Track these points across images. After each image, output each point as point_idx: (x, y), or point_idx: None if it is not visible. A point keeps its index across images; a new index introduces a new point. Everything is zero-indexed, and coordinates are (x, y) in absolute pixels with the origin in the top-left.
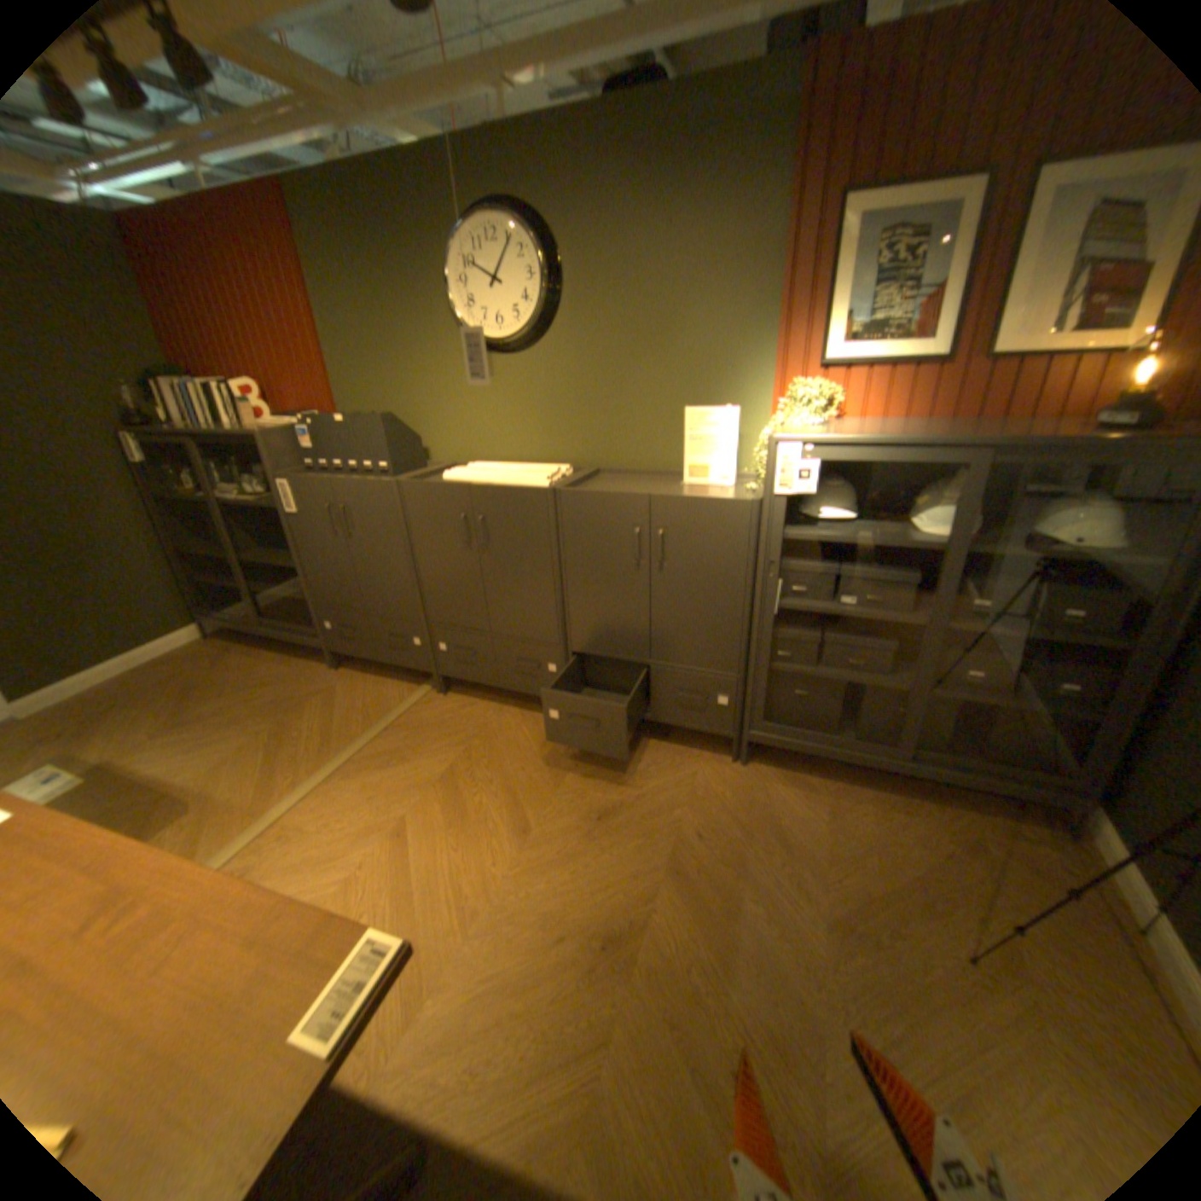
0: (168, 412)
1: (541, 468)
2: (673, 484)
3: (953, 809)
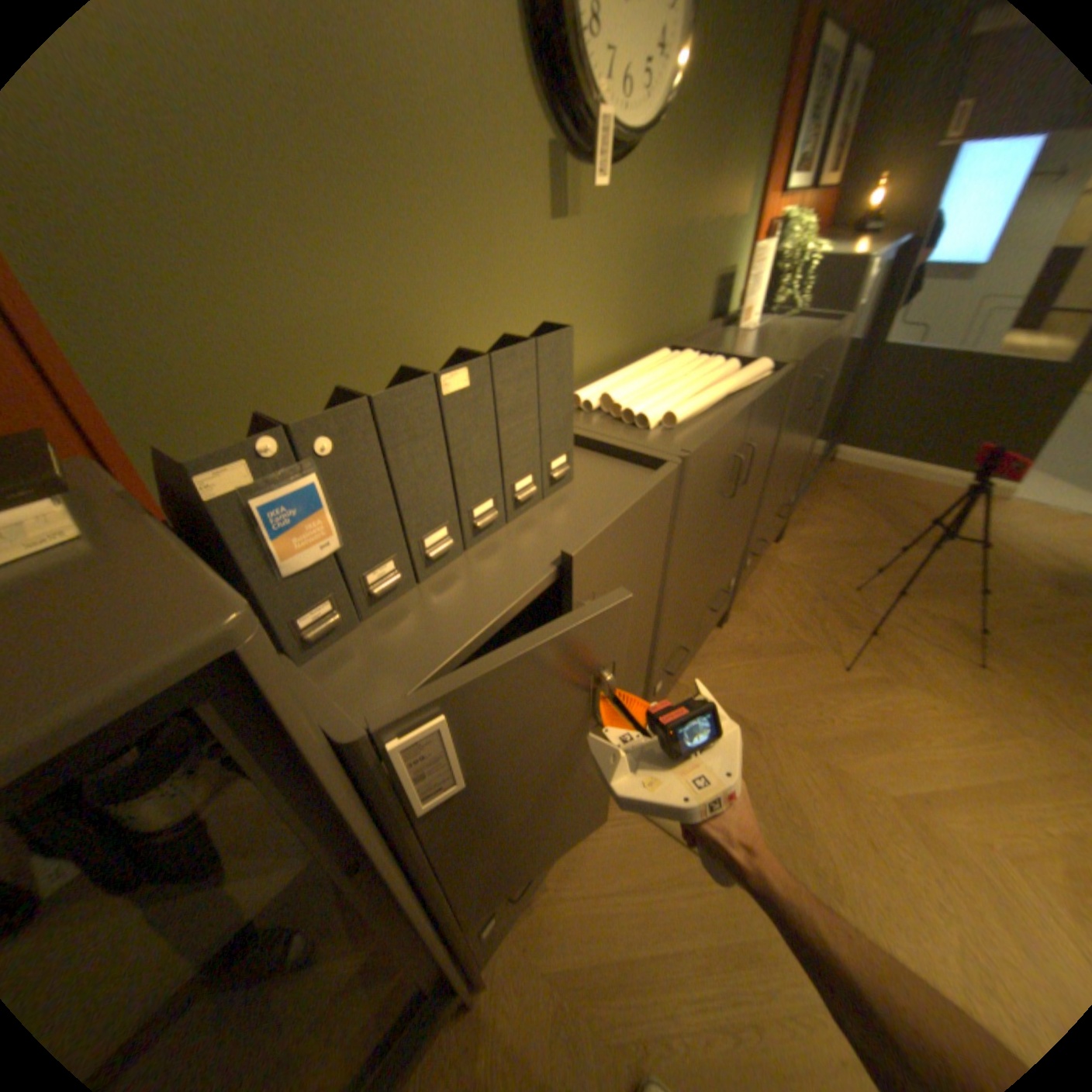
0: None
1: (679, 358)
2: (739, 334)
3: (812, 482)
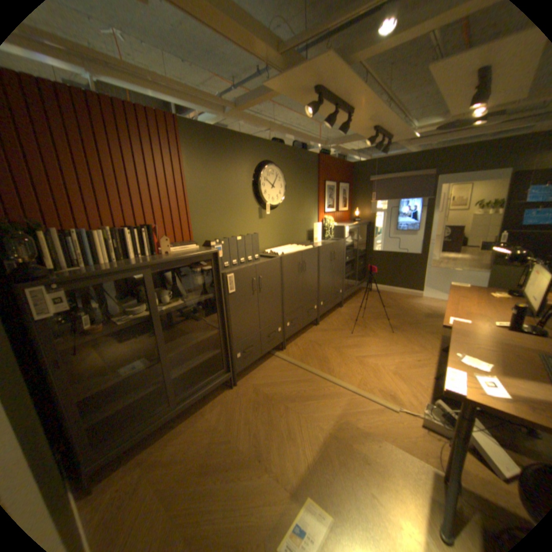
0: (60, 260)
1: (291, 246)
2: (313, 244)
3: (358, 294)
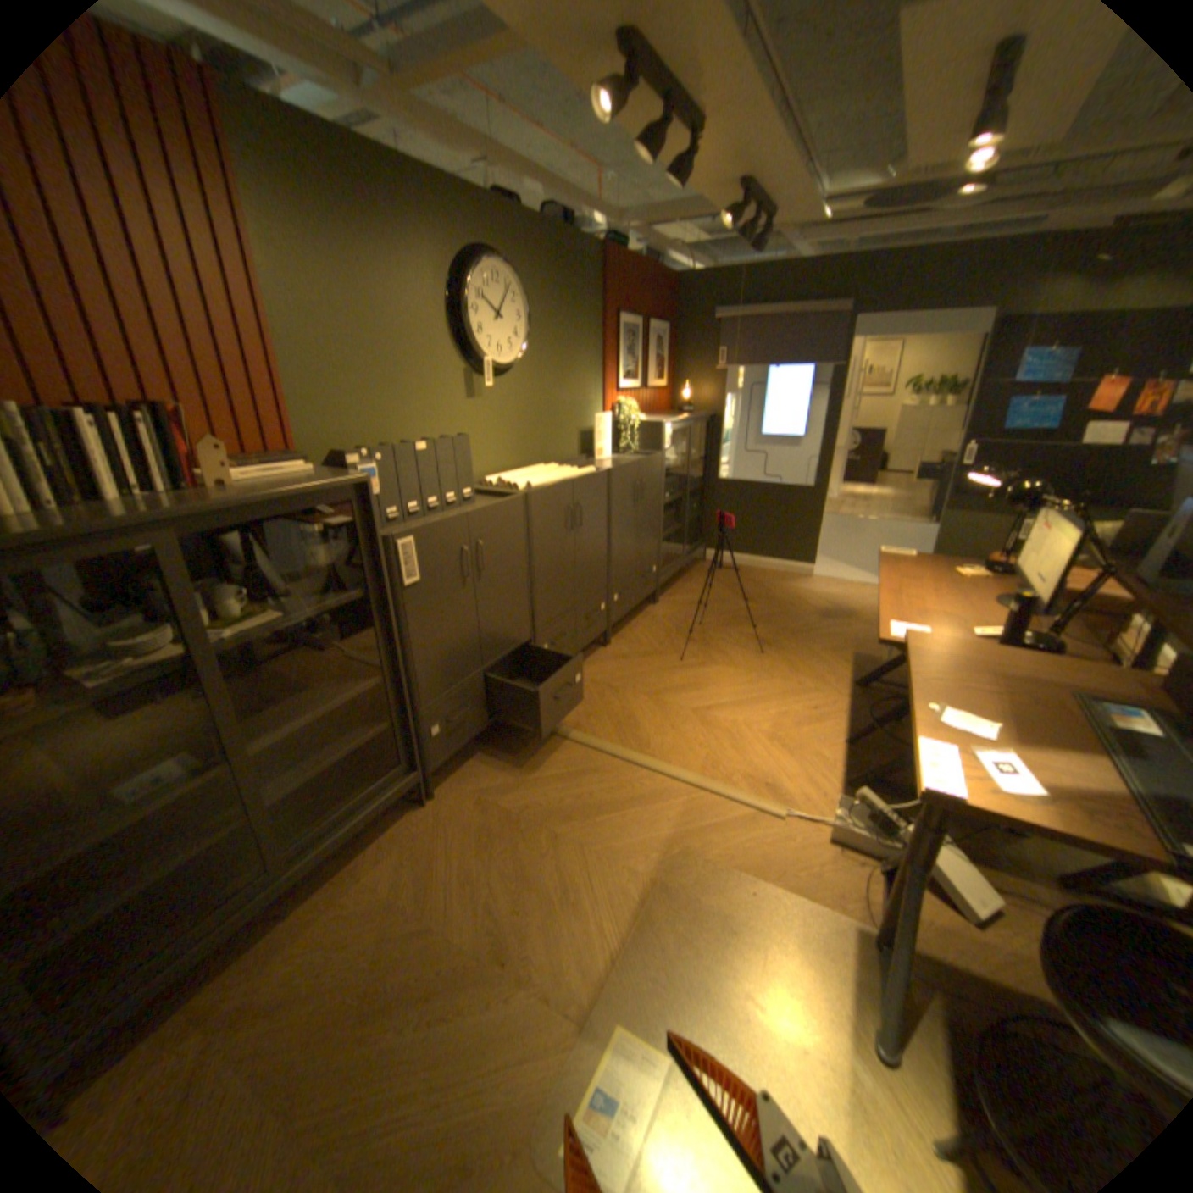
0: None
1: (547, 467)
2: (595, 462)
3: (688, 573)
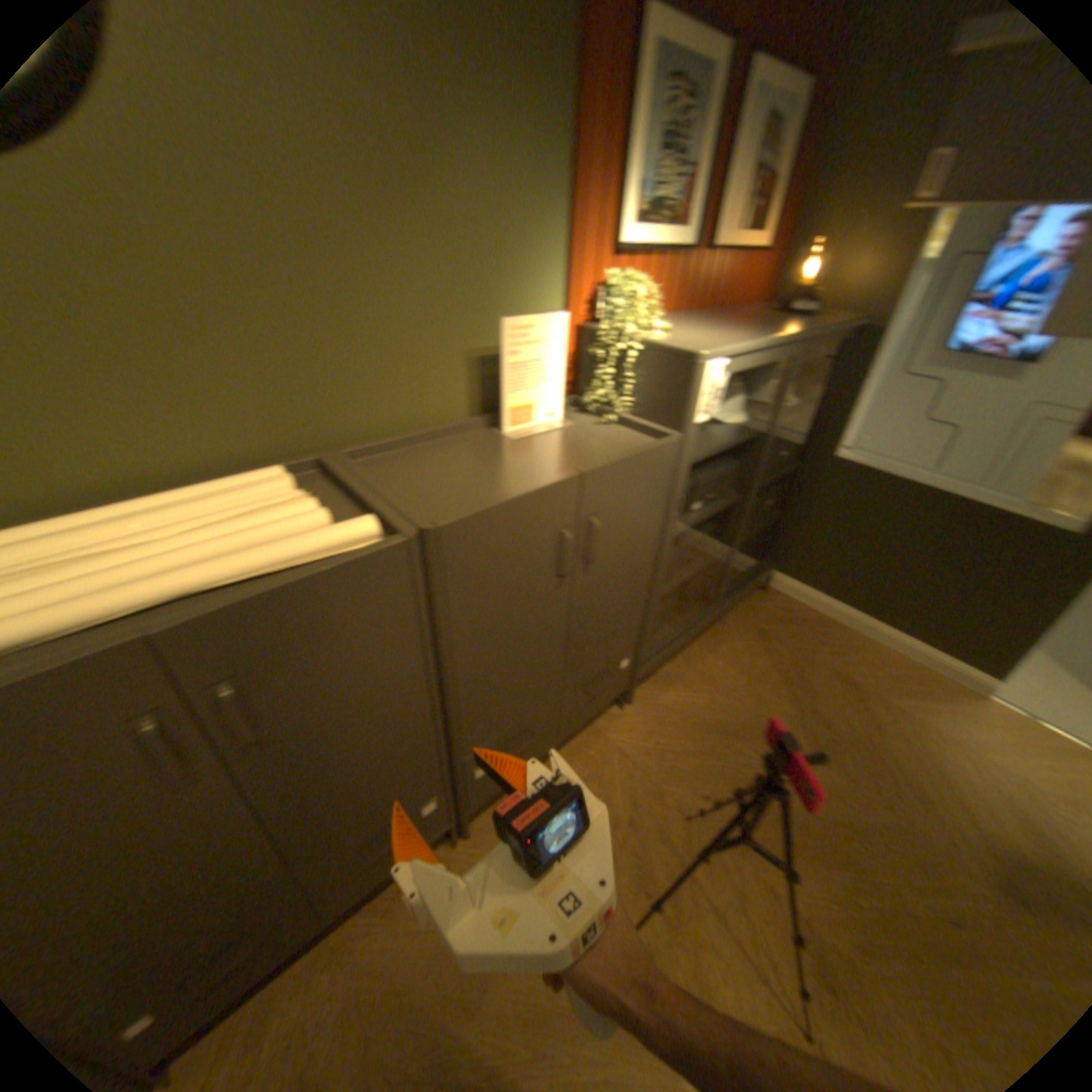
0: None
1: (246, 491)
2: (499, 442)
3: (725, 617)
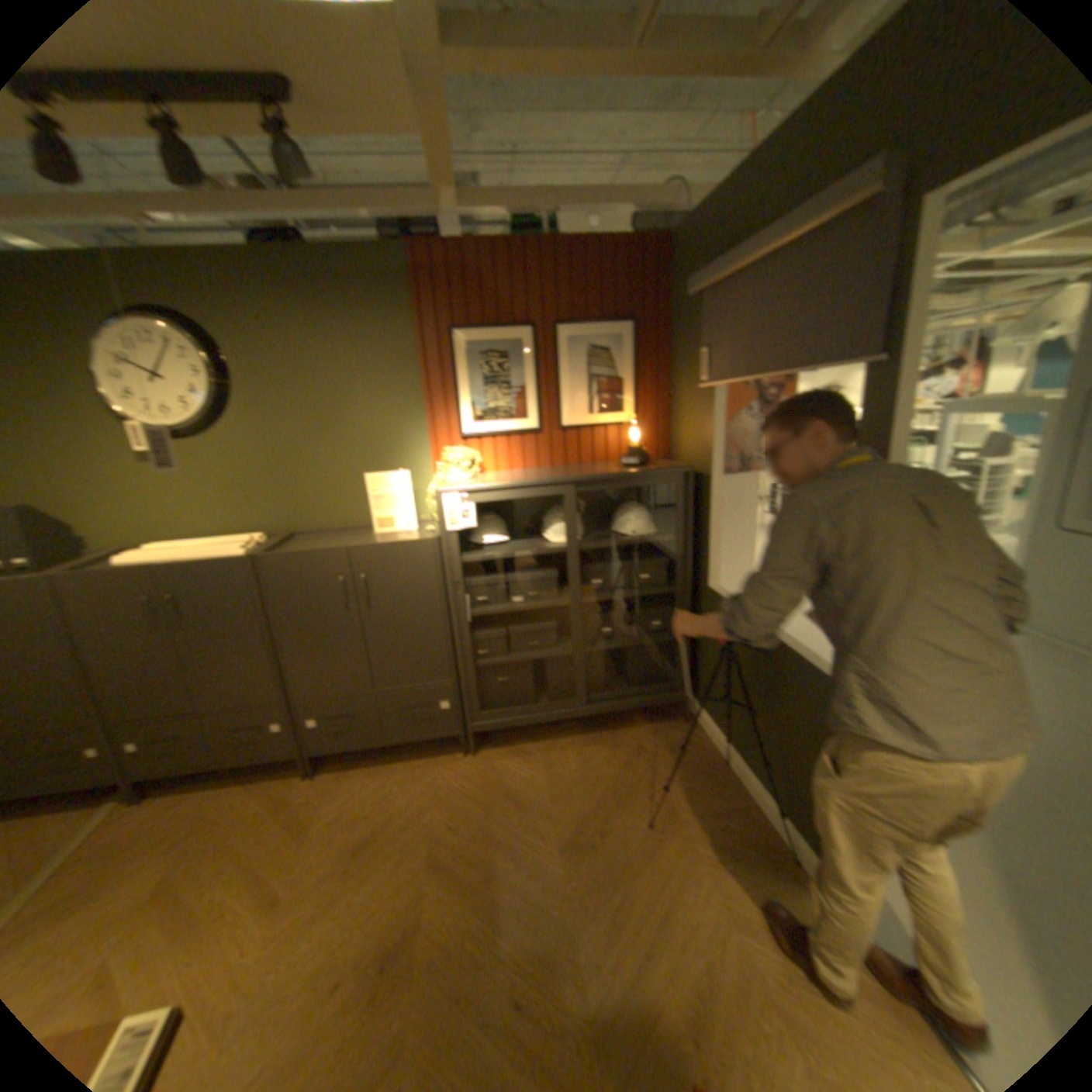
0: None
1: (229, 539)
2: (364, 536)
3: (618, 730)
